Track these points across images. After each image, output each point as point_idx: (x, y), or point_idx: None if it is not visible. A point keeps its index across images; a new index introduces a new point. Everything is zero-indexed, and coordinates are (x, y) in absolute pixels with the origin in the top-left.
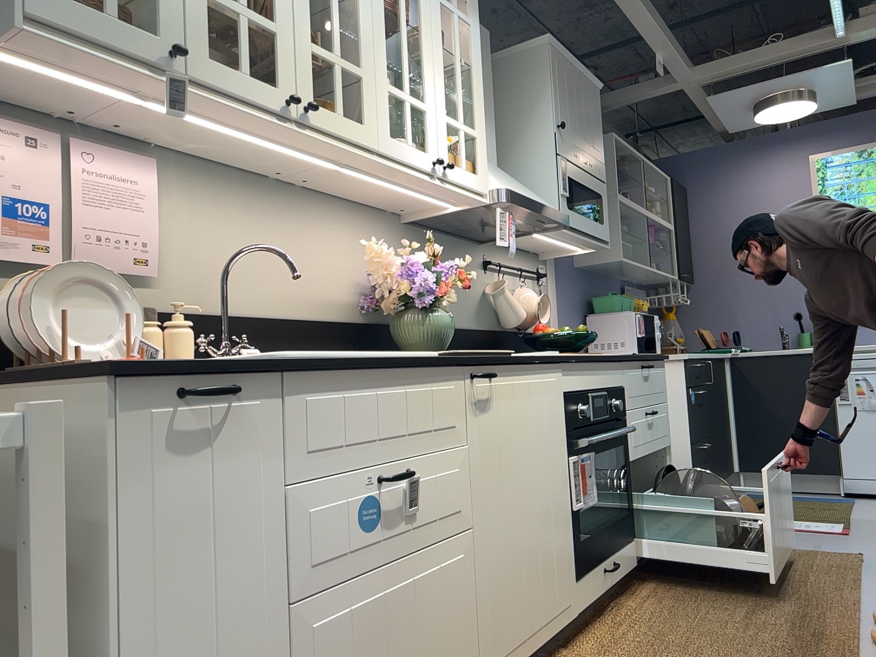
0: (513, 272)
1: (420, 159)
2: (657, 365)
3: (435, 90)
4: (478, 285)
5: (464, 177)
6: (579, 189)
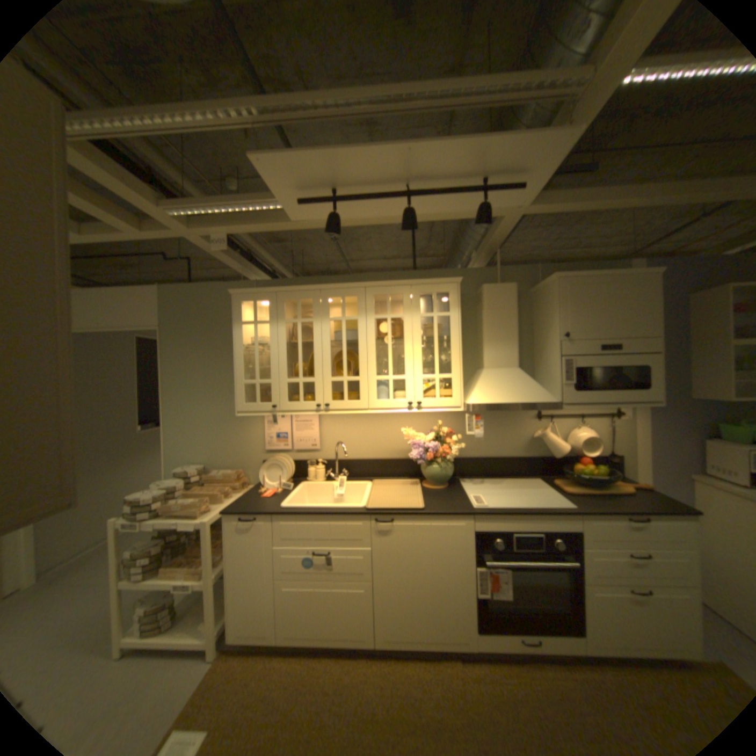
0: (576, 416)
1: (398, 404)
2: (671, 520)
3: (413, 366)
4: (527, 430)
5: (436, 404)
6: (605, 370)
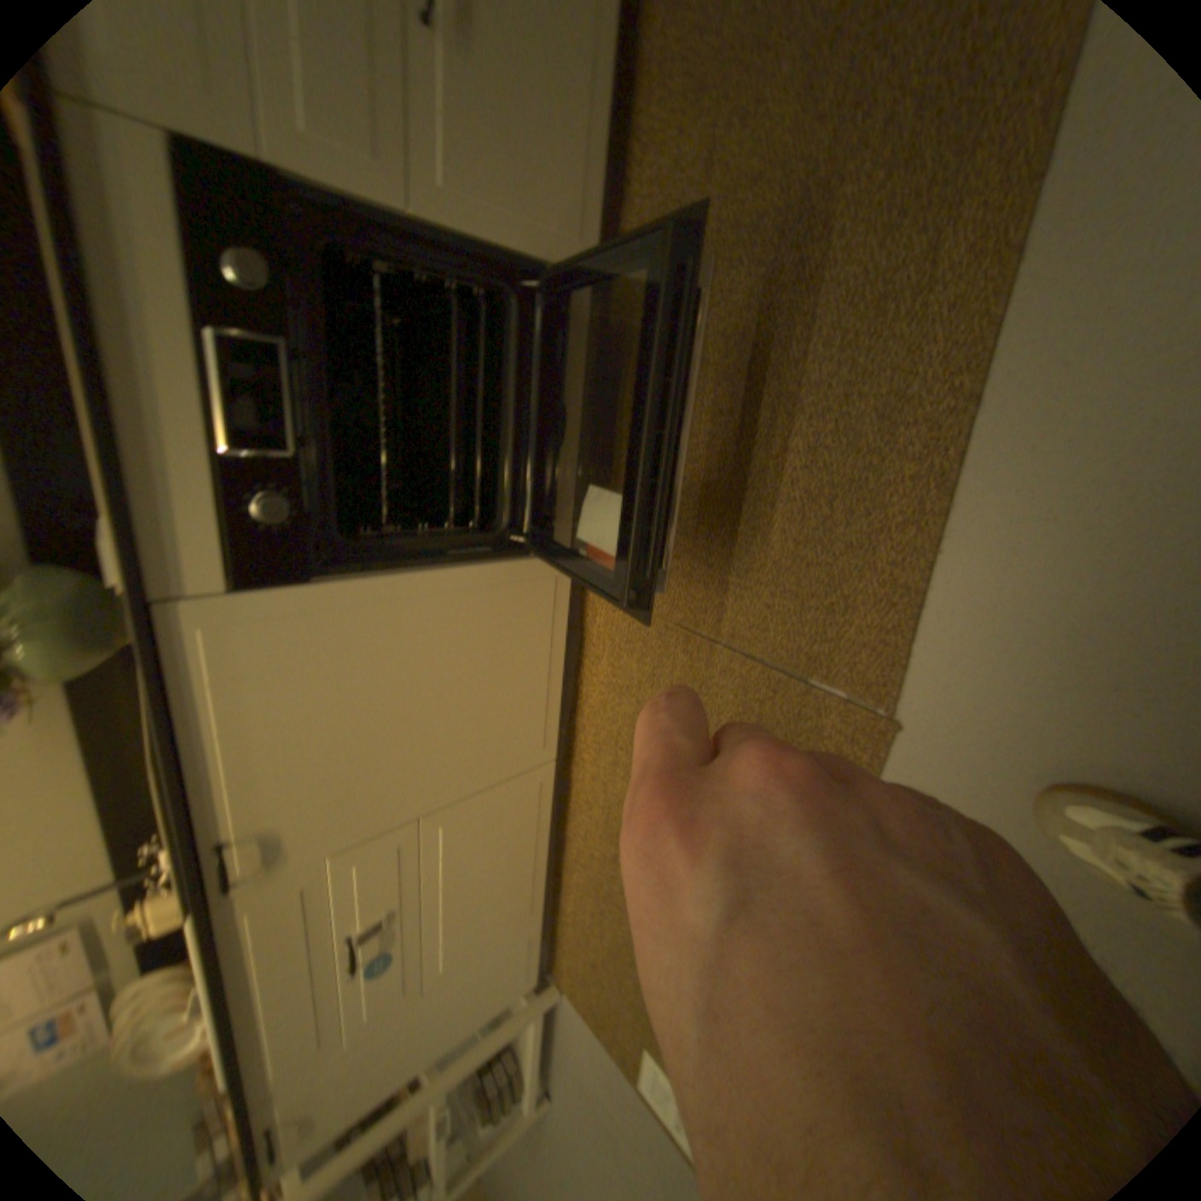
0: None
1: None
2: None
3: None
4: None
5: None
6: None
